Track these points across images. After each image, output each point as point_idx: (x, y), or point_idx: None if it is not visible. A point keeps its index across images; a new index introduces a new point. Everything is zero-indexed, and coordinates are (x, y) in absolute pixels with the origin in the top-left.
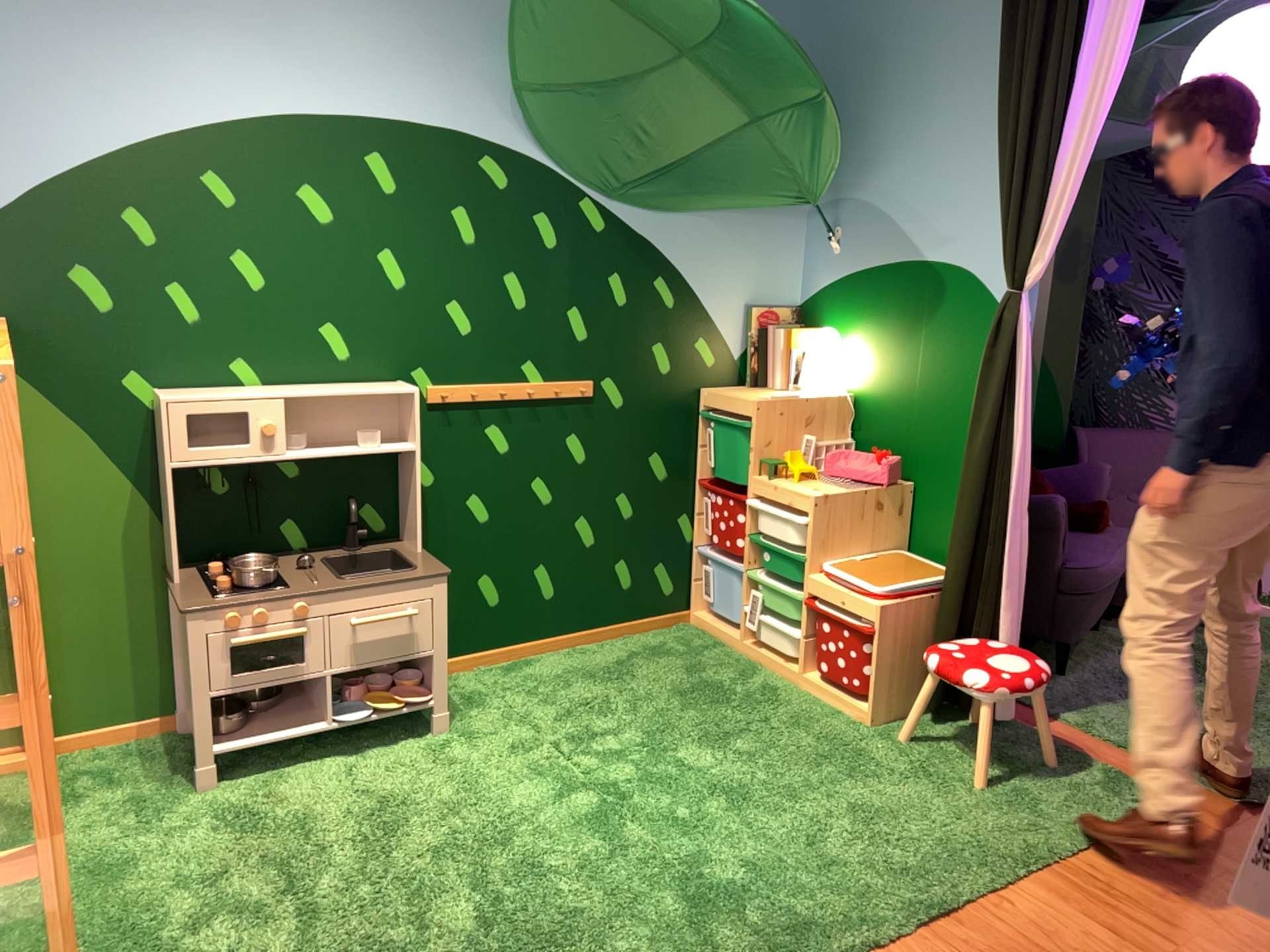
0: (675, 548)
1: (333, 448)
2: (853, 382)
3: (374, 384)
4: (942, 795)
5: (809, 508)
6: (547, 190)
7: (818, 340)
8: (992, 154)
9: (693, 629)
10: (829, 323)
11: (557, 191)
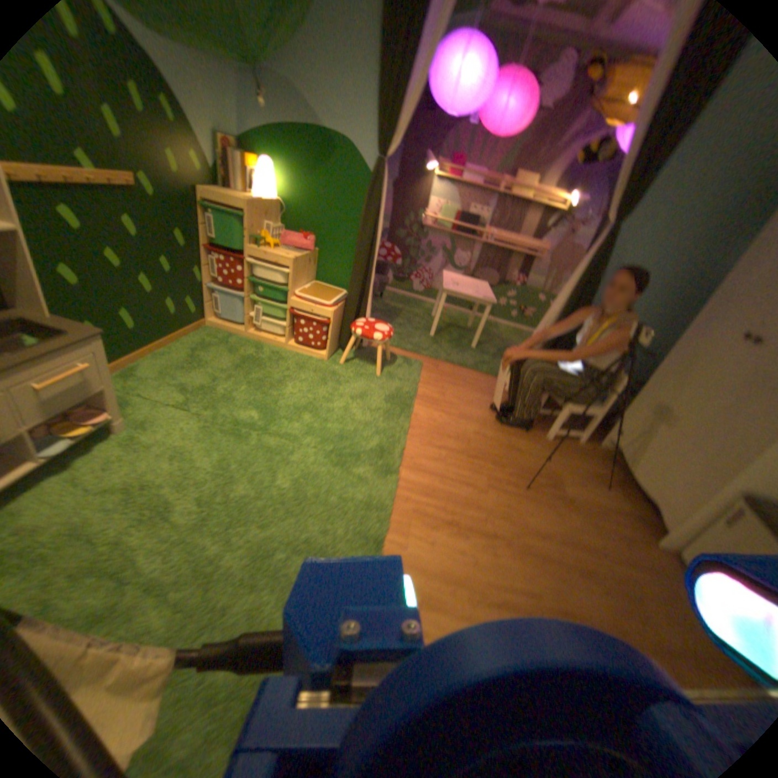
0: (191, 285)
1: None
2: (279, 190)
3: None
4: (372, 384)
5: (289, 264)
6: None
7: (262, 161)
8: (369, 66)
9: (210, 329)
10: (261, 151)
11: None
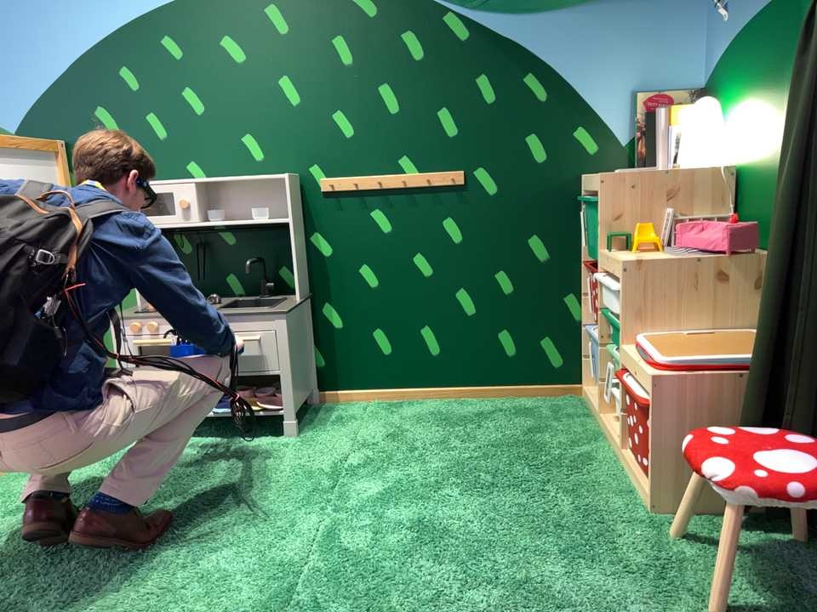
0: (564, 325)
1: (238, 221)
2: (739, 150)
3: (275, 175)
4: None
5: (623, 274)
6: (410, 6)
7: (696, 109)
8: None
9: (576, 402)
10: (723, 92)
11: (419, 6)
